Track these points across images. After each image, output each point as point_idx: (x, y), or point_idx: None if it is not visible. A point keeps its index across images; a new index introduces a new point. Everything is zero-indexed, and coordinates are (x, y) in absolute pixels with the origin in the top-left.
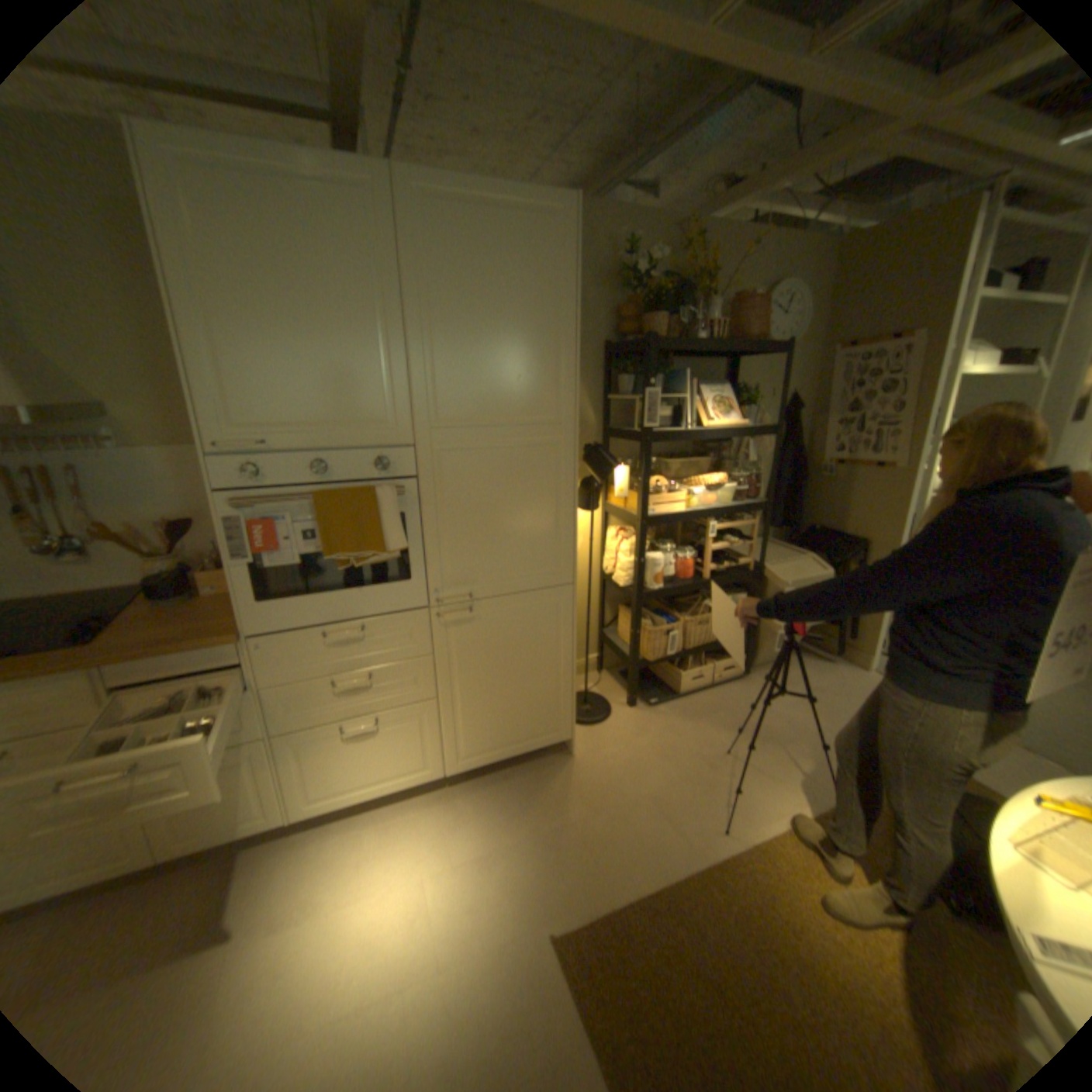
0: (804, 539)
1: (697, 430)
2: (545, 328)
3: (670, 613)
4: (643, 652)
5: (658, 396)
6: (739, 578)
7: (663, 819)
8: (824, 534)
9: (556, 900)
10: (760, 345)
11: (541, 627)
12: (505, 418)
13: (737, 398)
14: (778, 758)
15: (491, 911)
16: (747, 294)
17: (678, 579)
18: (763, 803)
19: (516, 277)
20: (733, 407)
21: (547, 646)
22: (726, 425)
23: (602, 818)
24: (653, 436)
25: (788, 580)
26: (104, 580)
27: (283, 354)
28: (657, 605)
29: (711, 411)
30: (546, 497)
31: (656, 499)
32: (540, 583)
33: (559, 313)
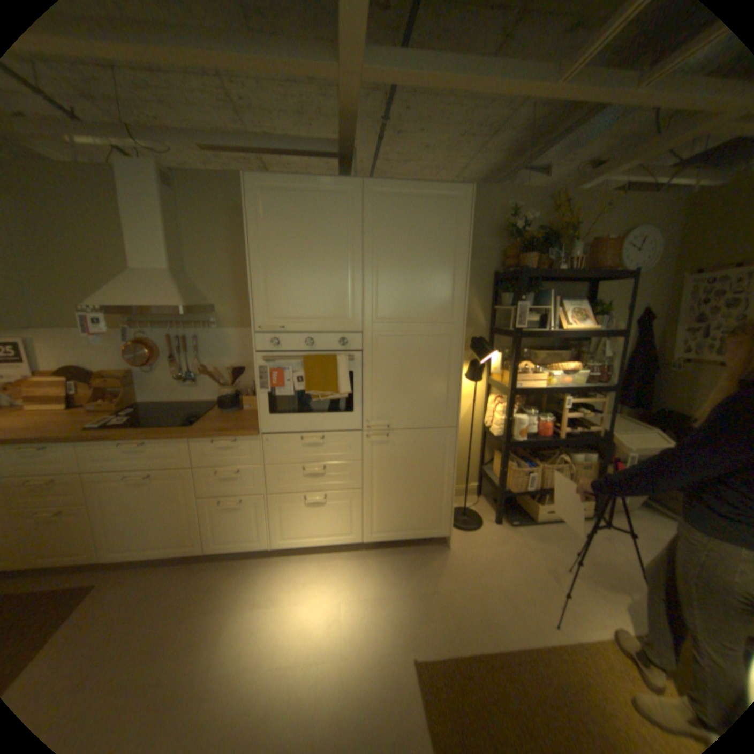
0: (654, 419)
1: (558, 331)
2: (447, 264)
3: (533, 460)
4: (510, 485)
5: (530, 307)
6: (591, 441)
7: (509, 605)
8: (672, 416)
9: (422, 638)
10: (614, 272)
11: (433, 453)
12: (418, 318)
13: (593, 310)
14: (613, 584)
15: (379, 633)
16: (607, 237)
17: (540, 436)
18: (594, 614)
19: (430, 235)
20: (589, 316)
21: (436, 467)
22: (582, 328)
23: (463, 594)
24: (523, 333)
25: (633, 448)
26: (202, 396)
27: (299, 281)
28: (525, 454)
29: (572, 318)
30: (441, 369)
31: (524, 377)
32: (434, 424)
33: (457, 255)
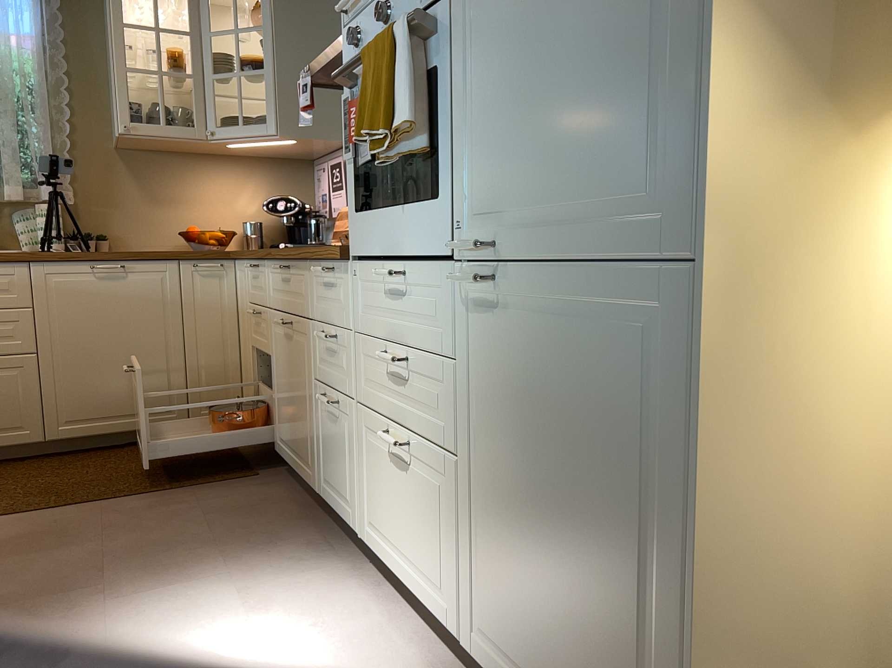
0: None
1: None
2: None
3: None
4: None
5: None
6: None
7: None
8: None
9: None
10: None
11: (623, 390)
12: None
13: None
14: None
15: None
16: None
17: None
18: None
19: None
20: None
21: (637, 469)
22: None
23: None
24: None
25: None
26: None
27: None
28: None
29: None
30: None
31: None
32: (625, 242)
33: None
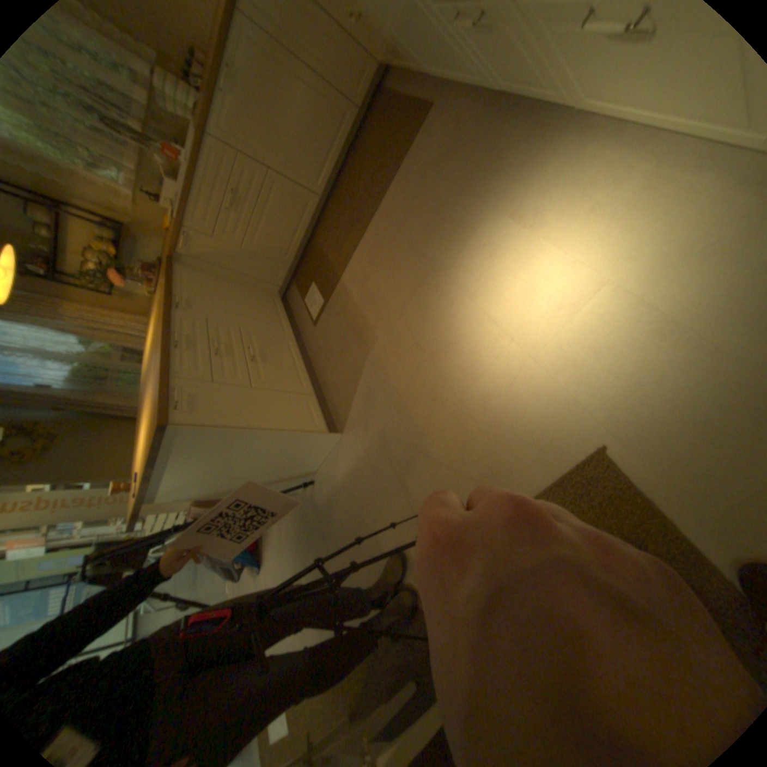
0: None
1: None
2: None
3: None
4: None
5: None
6: None
7: None
8: None
9: (662, 441)
10: None
11: None
12: None
13: None
14: None
15: (610, 370)
16: None
17: None
18: None
19: None
20: None
21: None
22: None
23: None
24: None
25: None
26: None
27: None
28: None
29: None
30: None
31: None
32: None
33: None
